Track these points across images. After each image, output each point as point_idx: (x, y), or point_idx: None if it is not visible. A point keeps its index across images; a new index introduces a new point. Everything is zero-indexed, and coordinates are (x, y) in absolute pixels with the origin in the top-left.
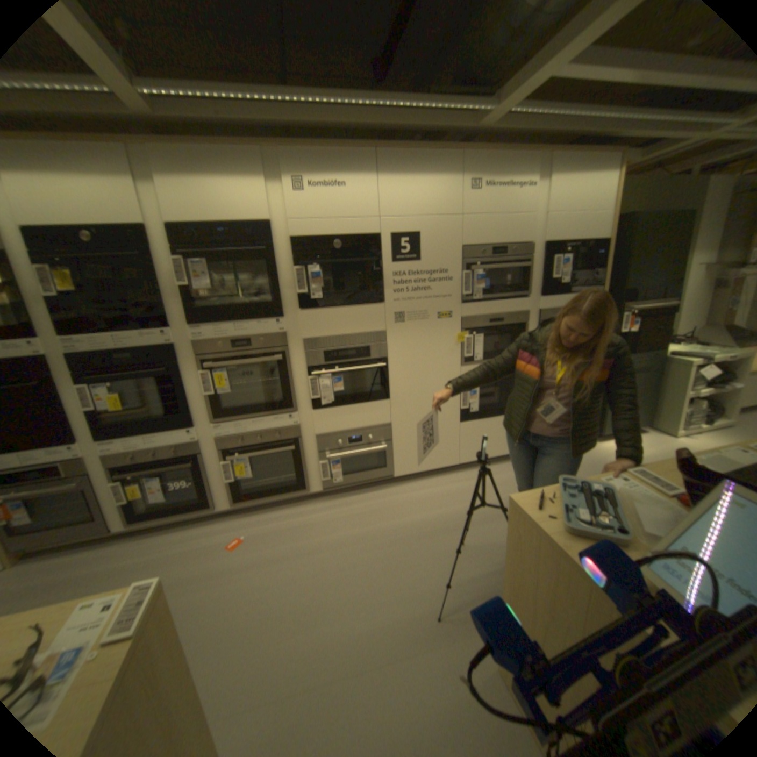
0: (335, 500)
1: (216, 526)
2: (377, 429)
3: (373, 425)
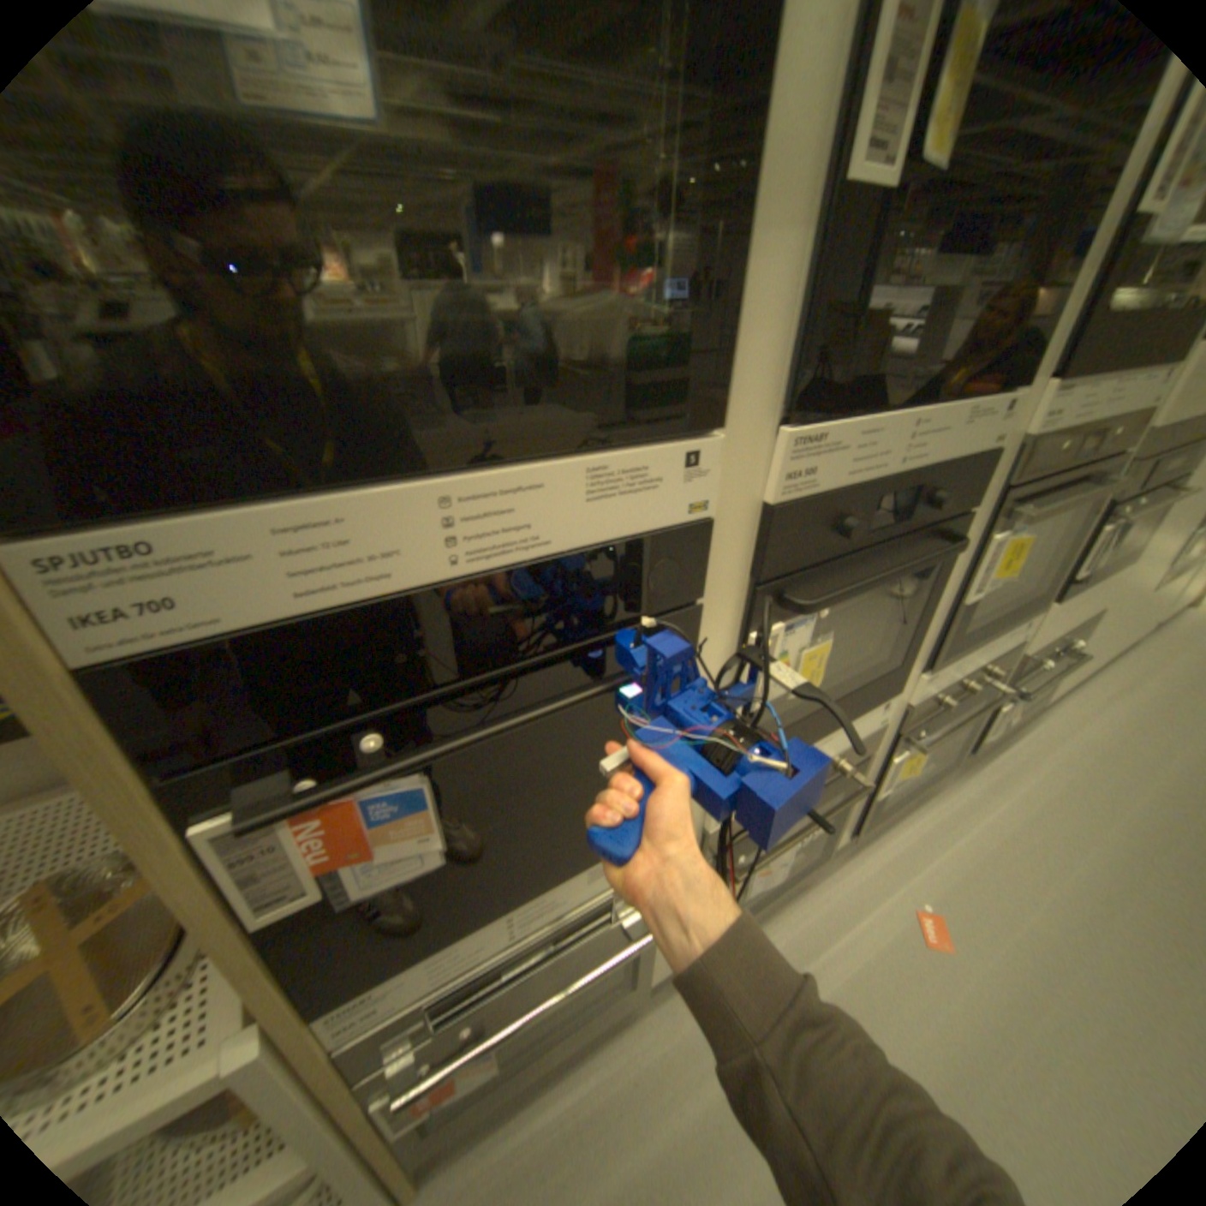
0: (974, 771)
1: (826, 888)
2: (1089, 626)
3: (1091, 619)
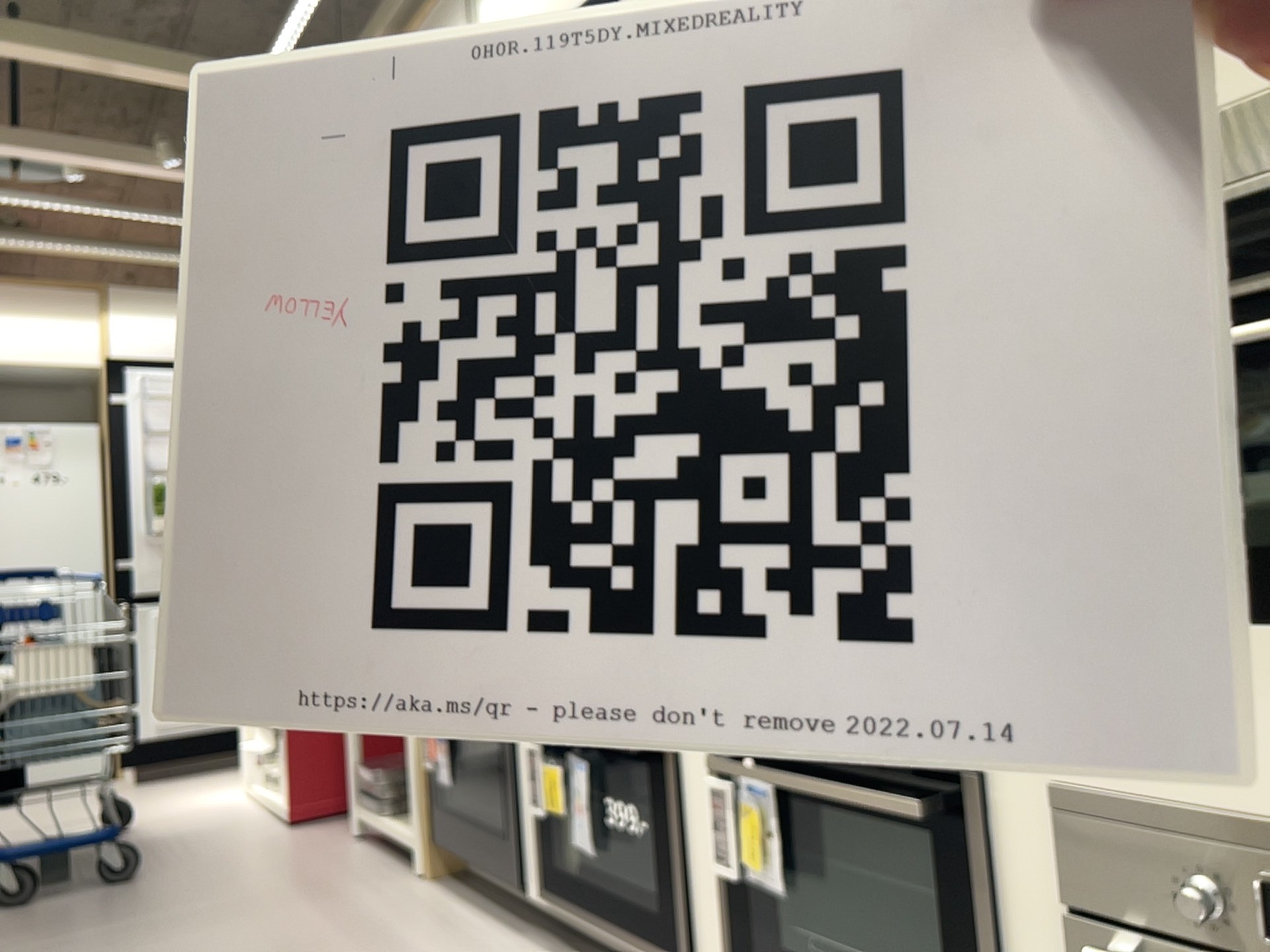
0: None
1: None
2: None
3: None
